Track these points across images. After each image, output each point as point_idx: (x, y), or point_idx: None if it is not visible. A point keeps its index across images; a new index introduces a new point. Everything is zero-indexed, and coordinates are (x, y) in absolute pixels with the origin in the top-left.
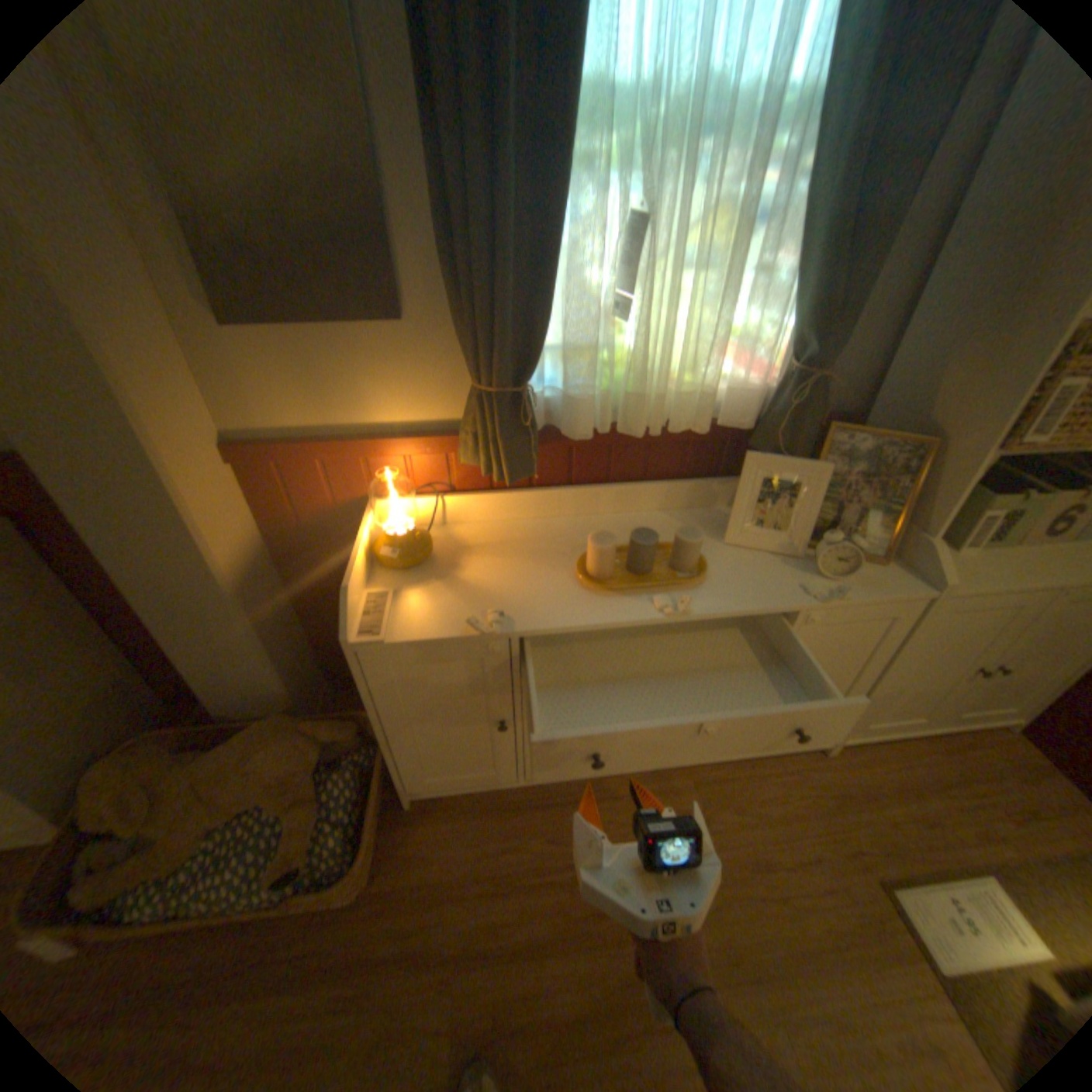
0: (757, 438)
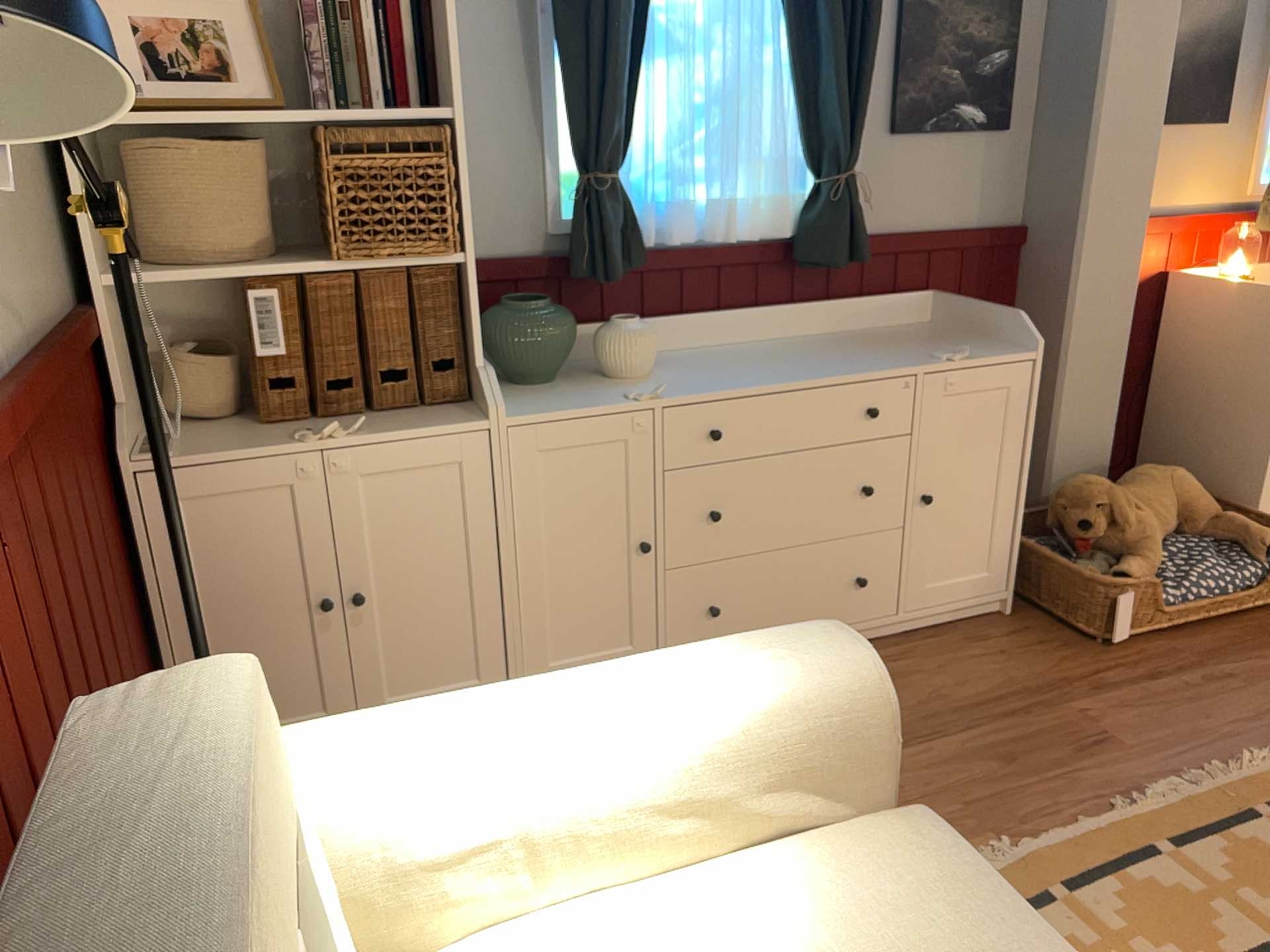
0: None
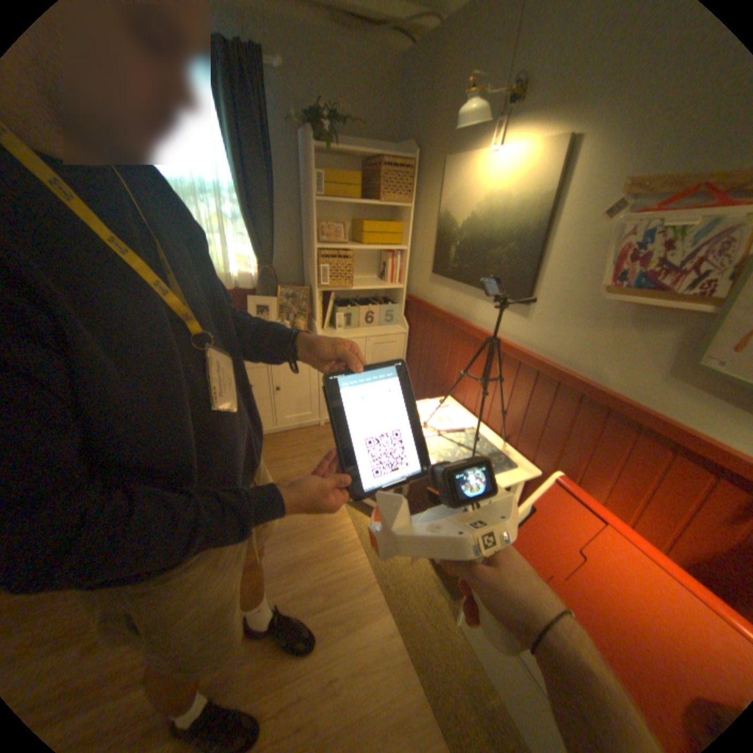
0: (256, 294)
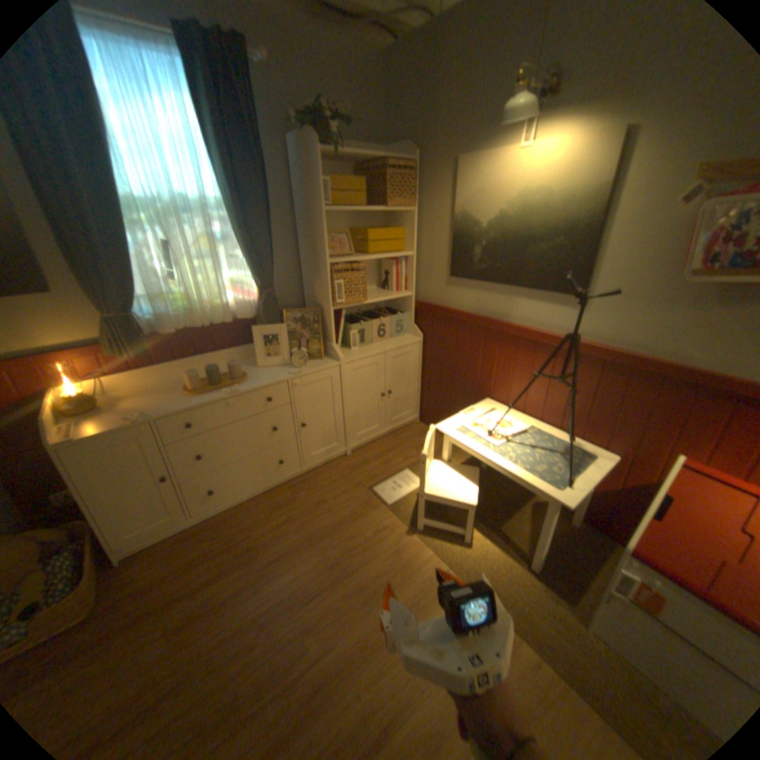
0: (258, 322)
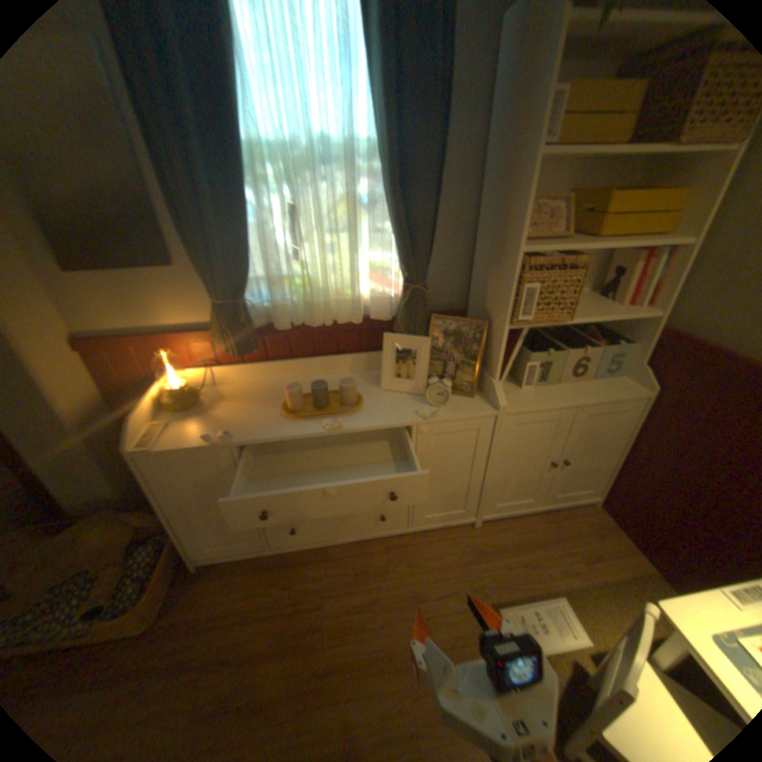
0: (395, 325)
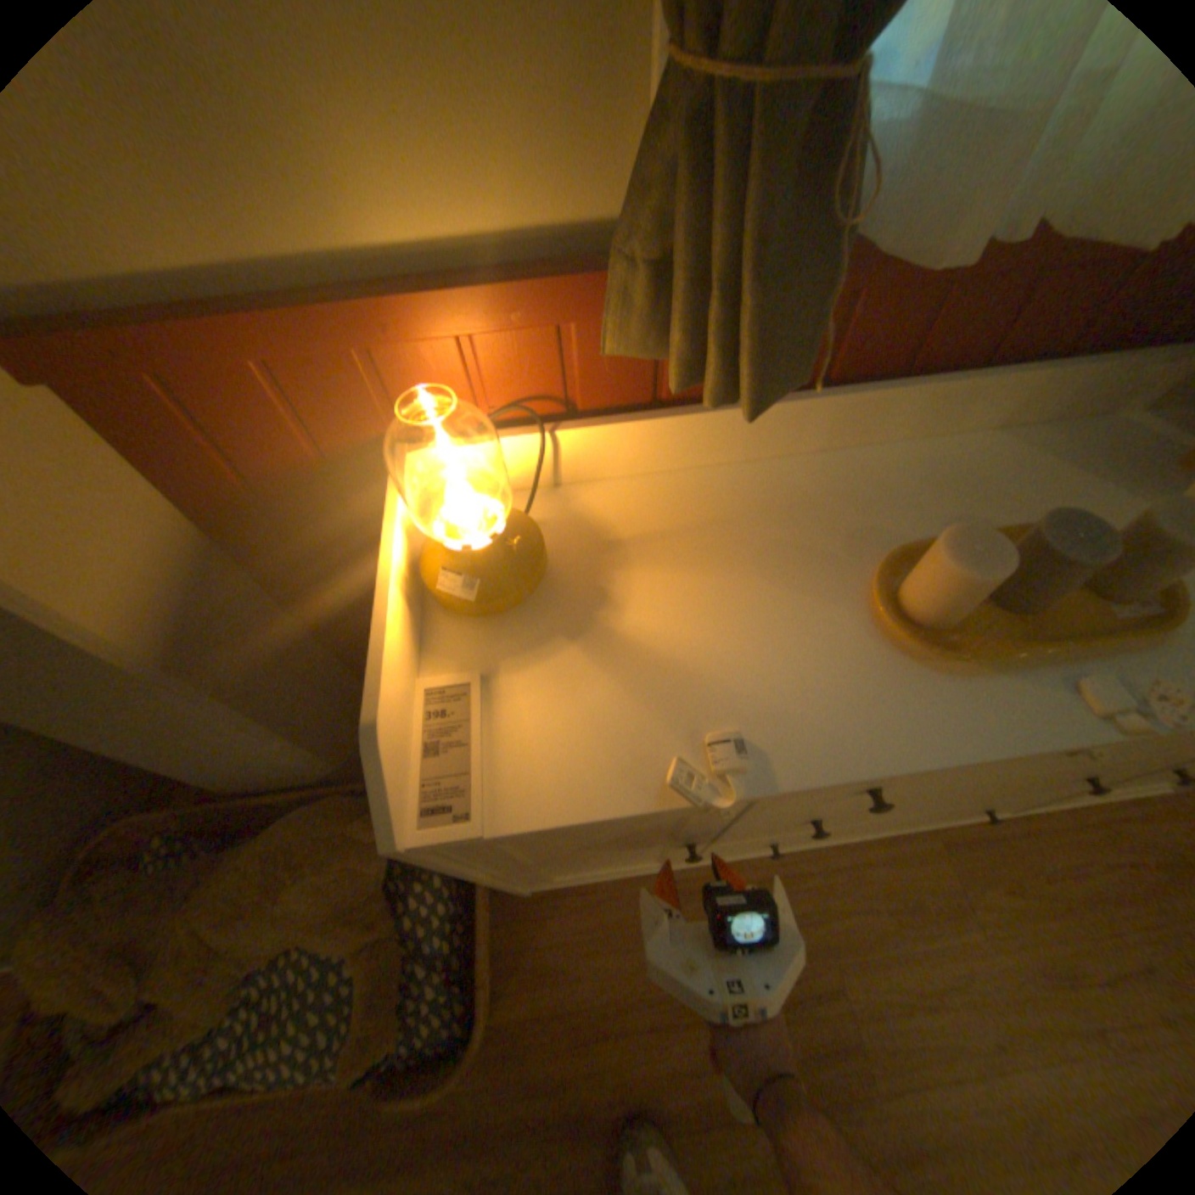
0: None
